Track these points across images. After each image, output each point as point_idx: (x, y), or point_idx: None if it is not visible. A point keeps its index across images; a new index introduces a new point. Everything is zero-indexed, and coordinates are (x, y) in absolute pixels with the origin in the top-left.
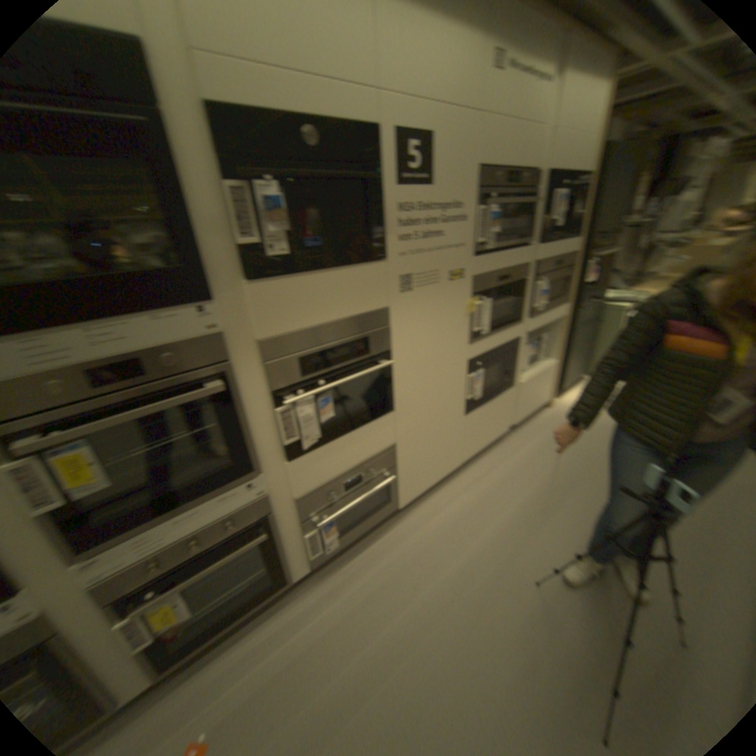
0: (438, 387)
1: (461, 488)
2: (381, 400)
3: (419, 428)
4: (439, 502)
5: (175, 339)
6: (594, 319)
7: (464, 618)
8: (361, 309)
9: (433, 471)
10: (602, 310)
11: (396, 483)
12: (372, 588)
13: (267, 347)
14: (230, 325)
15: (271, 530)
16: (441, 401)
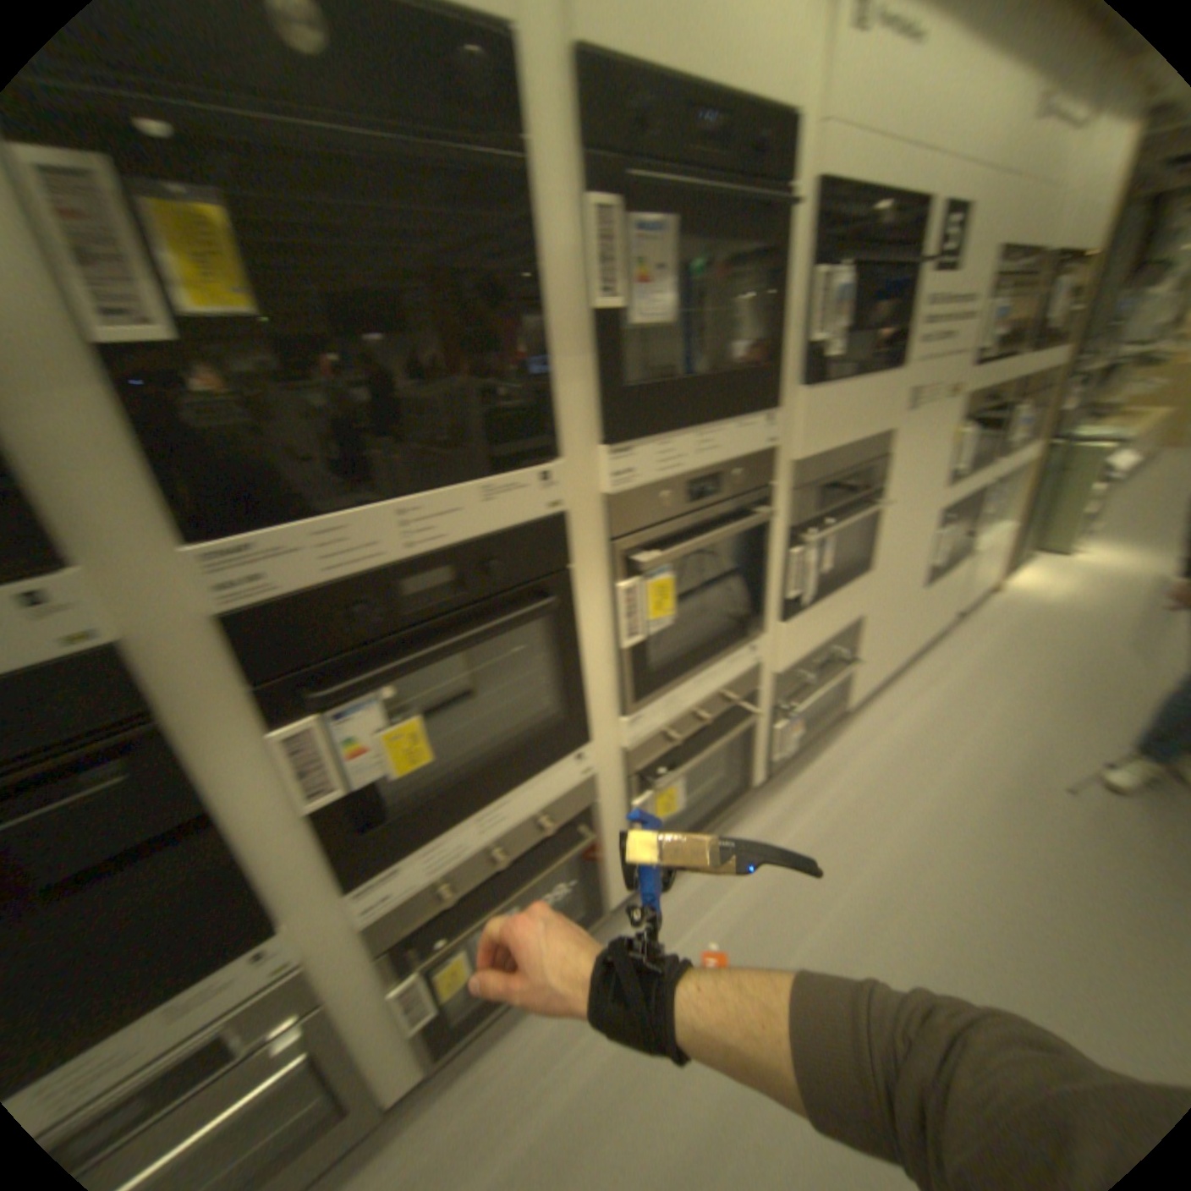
0: (912, 546)
1: (915, 692)
2: (862, 556)
3: (887, 600)
4: (892, 708)
5: (750, 452)
6: (1061, 468)
7: (989, 830)
8: (877, 431)
9: (885, 666)
10: (1069, 454)
11: (855, 675)
12: (848, 801)
13: (804, 471)
14: (781, 441)
15: (755, 712)
16: (911, 565)
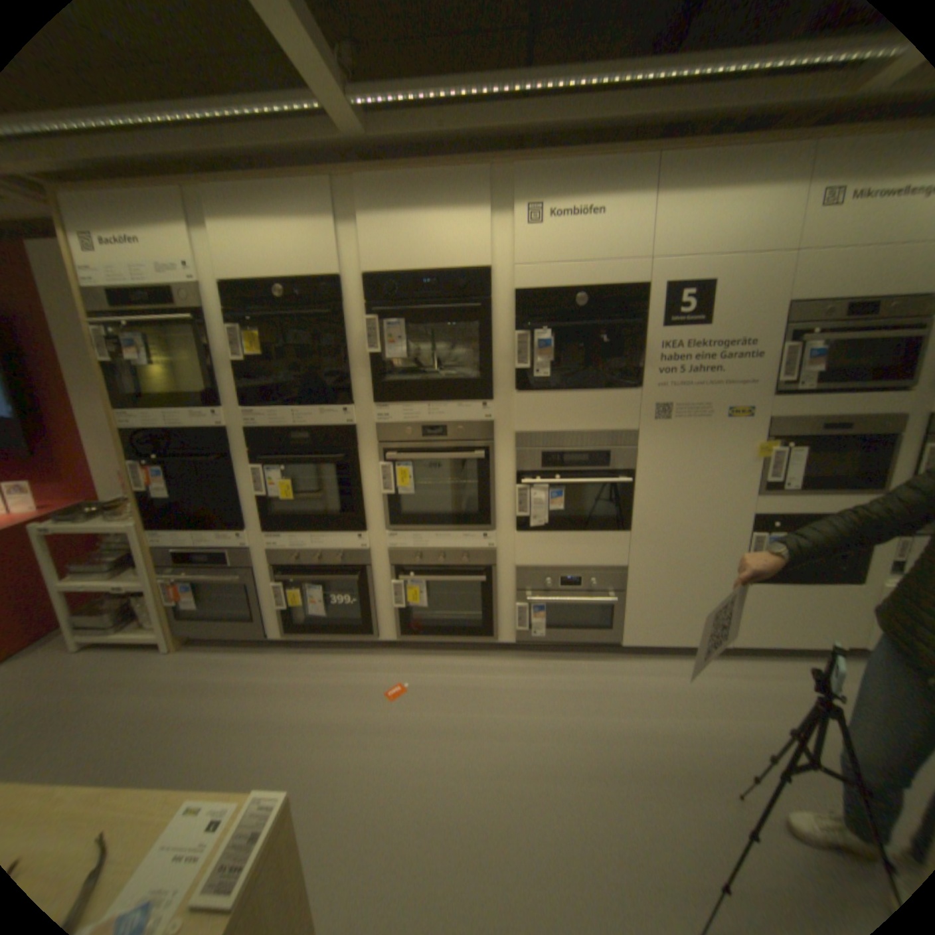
0: (702, 532)
1: (724, 676)
2: (622, 518)
3: (666, 567)
4: (683, 673)
5: (468, 421)
6: None
7: (631, 764)
8: (609, 428)
9: (683, 632)
10: None
11: (626, 615)
12: (561, 690)
13: (522, 440)
14: (502, 420)
15: (495, 583)
16: (706, 550)
